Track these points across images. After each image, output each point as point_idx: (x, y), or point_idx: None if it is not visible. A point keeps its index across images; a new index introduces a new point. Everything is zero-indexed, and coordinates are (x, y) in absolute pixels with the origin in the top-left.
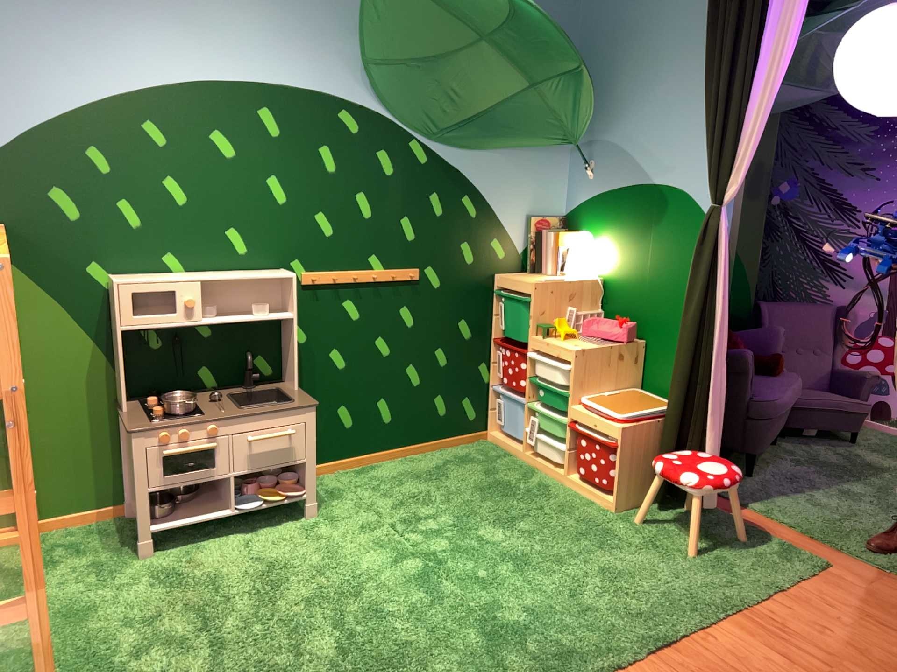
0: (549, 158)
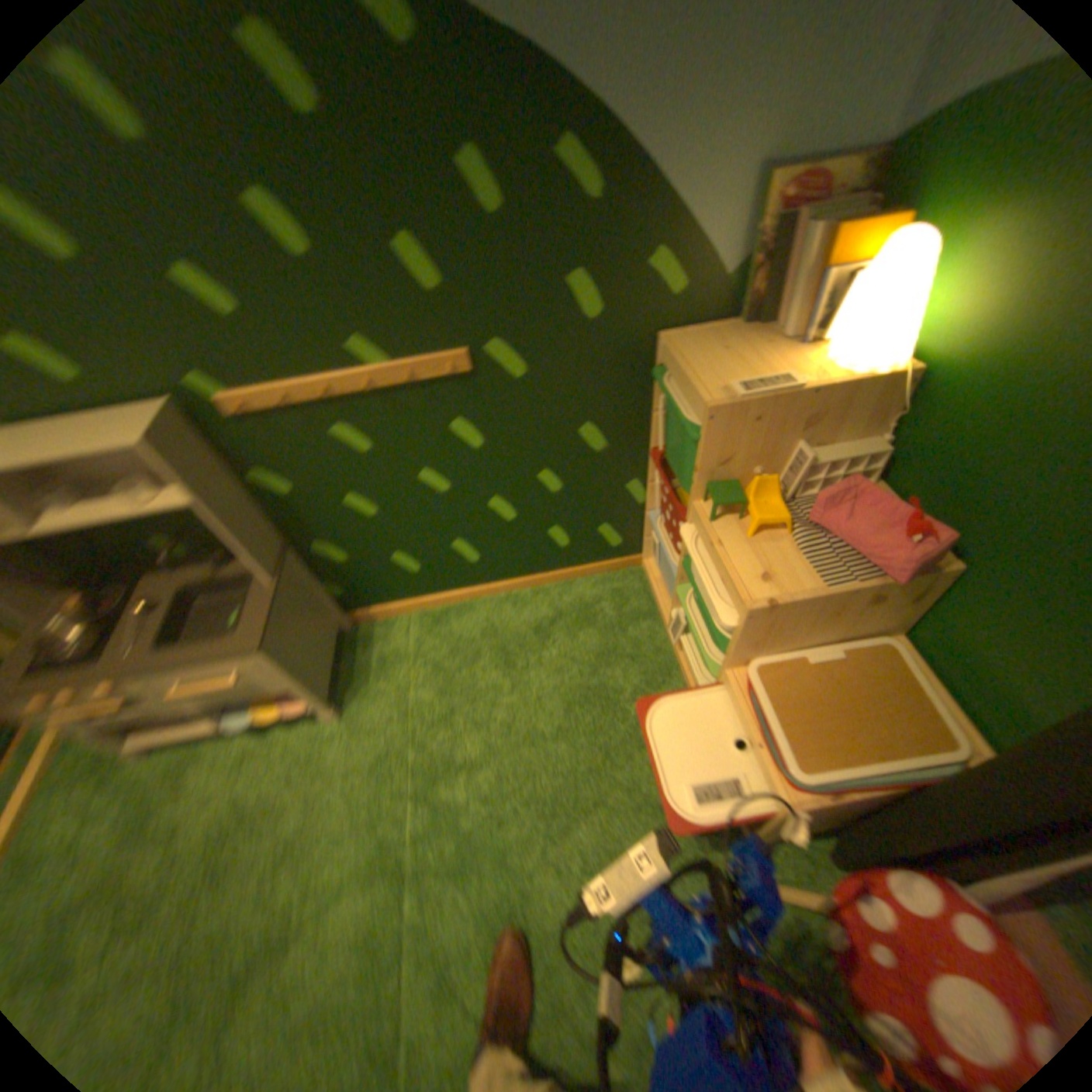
0: None
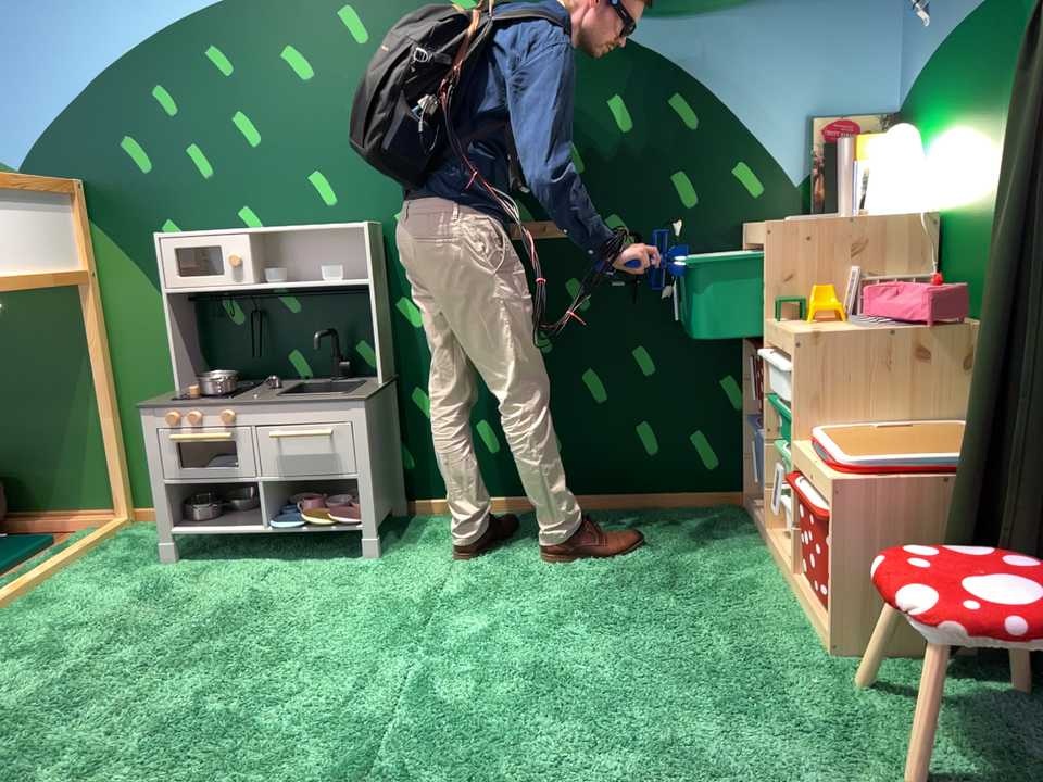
0: (858, 2)
